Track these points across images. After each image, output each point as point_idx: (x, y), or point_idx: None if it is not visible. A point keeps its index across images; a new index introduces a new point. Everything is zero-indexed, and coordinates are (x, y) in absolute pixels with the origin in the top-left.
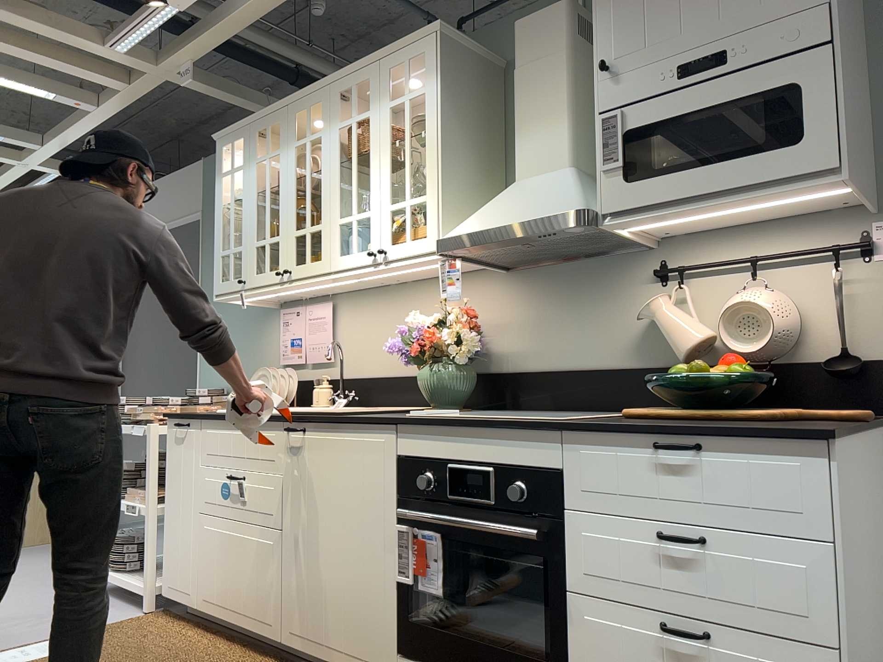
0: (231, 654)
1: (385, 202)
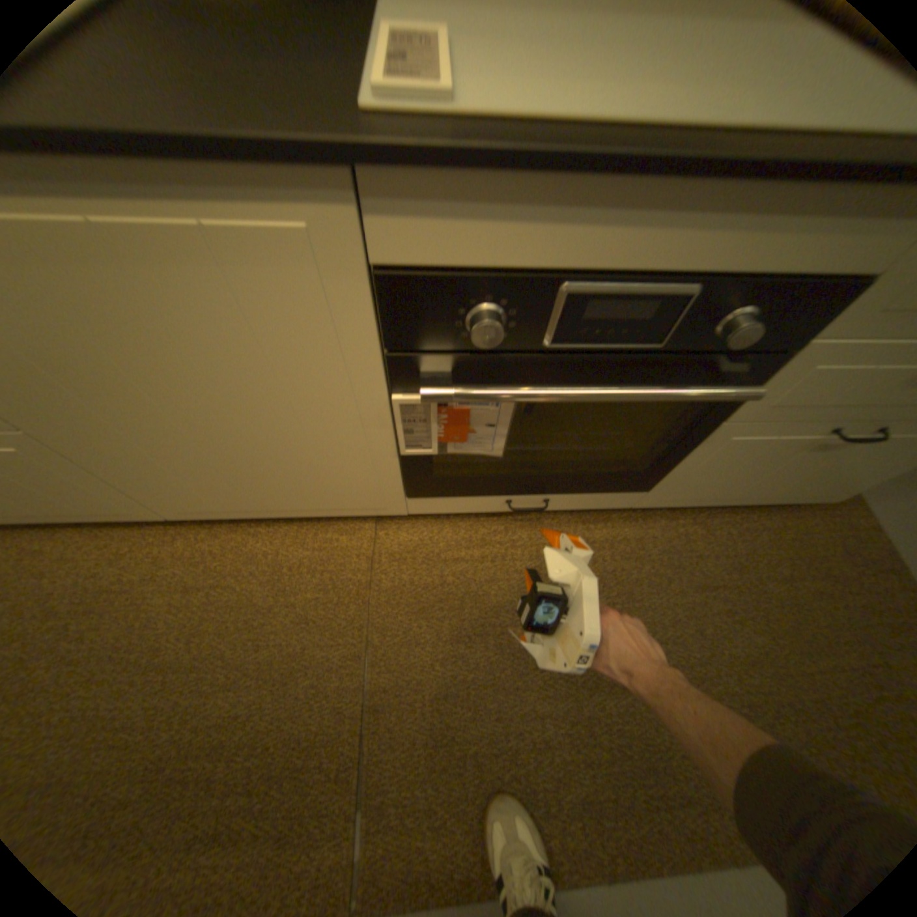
0: (80, 553)
1: None
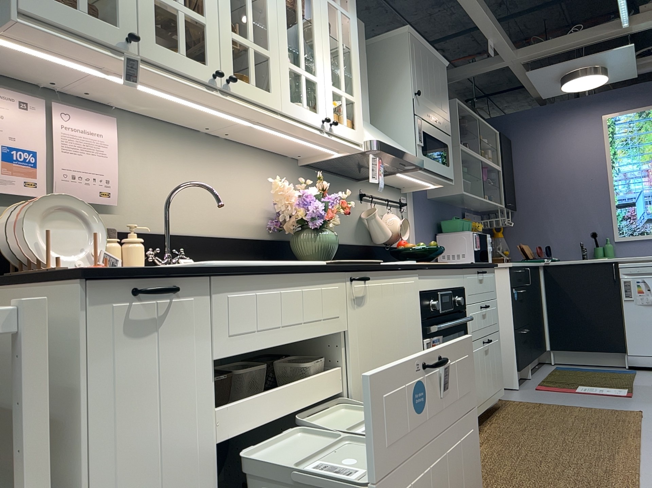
0: None
1: (329, 80)
